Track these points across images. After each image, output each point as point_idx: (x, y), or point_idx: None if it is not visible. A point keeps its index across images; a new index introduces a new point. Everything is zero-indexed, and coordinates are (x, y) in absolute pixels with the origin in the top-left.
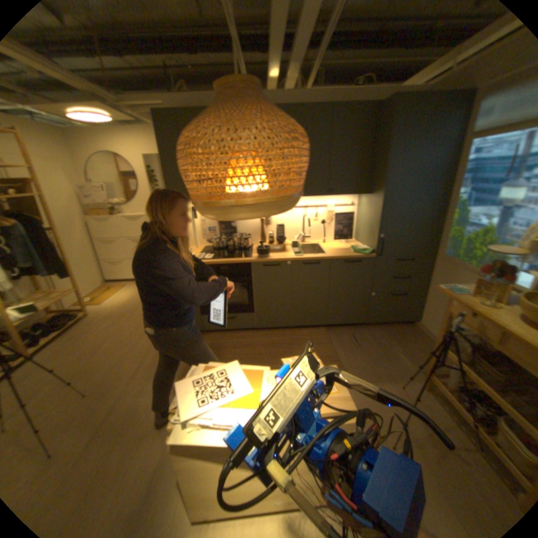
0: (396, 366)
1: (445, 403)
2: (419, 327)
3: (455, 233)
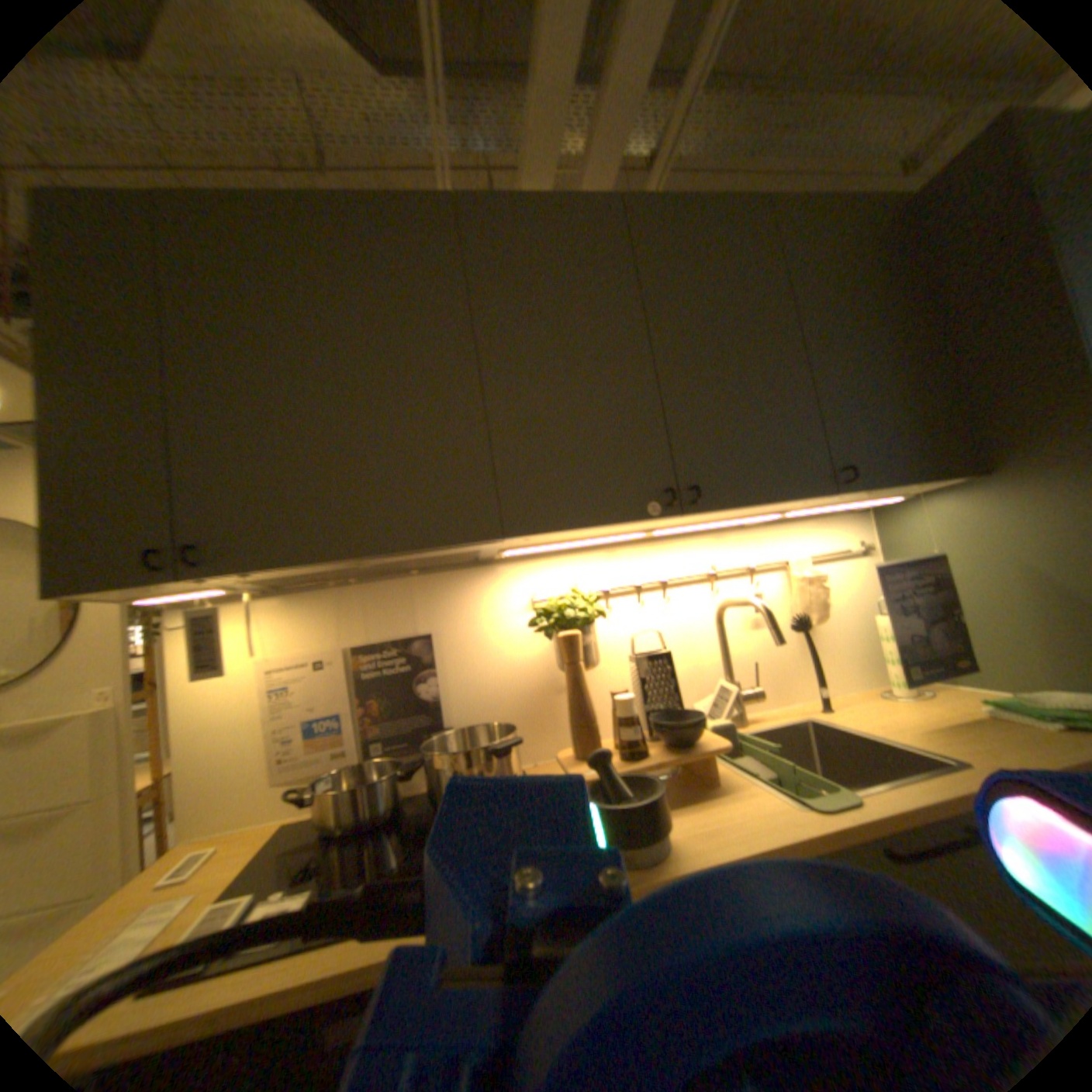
0: None
1: None
2: None
3: None
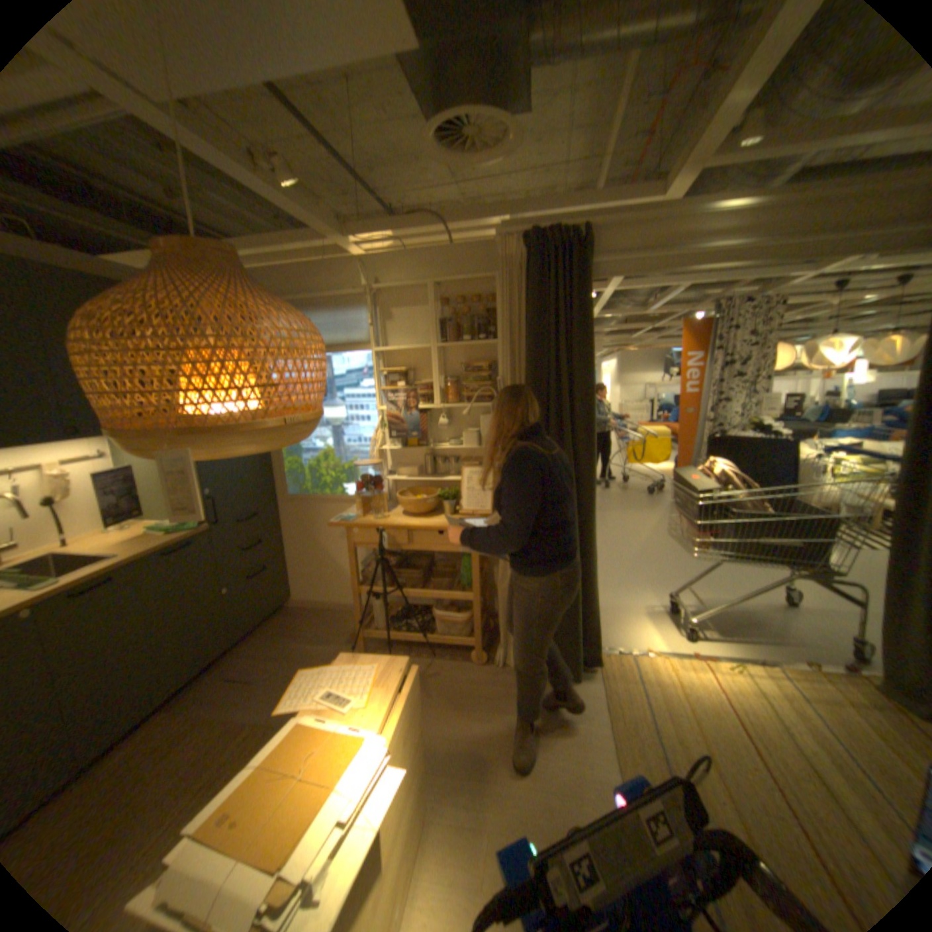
0: (314, 663)
1: (383, 651)
2: (291, 608)
3: (290, 466)
